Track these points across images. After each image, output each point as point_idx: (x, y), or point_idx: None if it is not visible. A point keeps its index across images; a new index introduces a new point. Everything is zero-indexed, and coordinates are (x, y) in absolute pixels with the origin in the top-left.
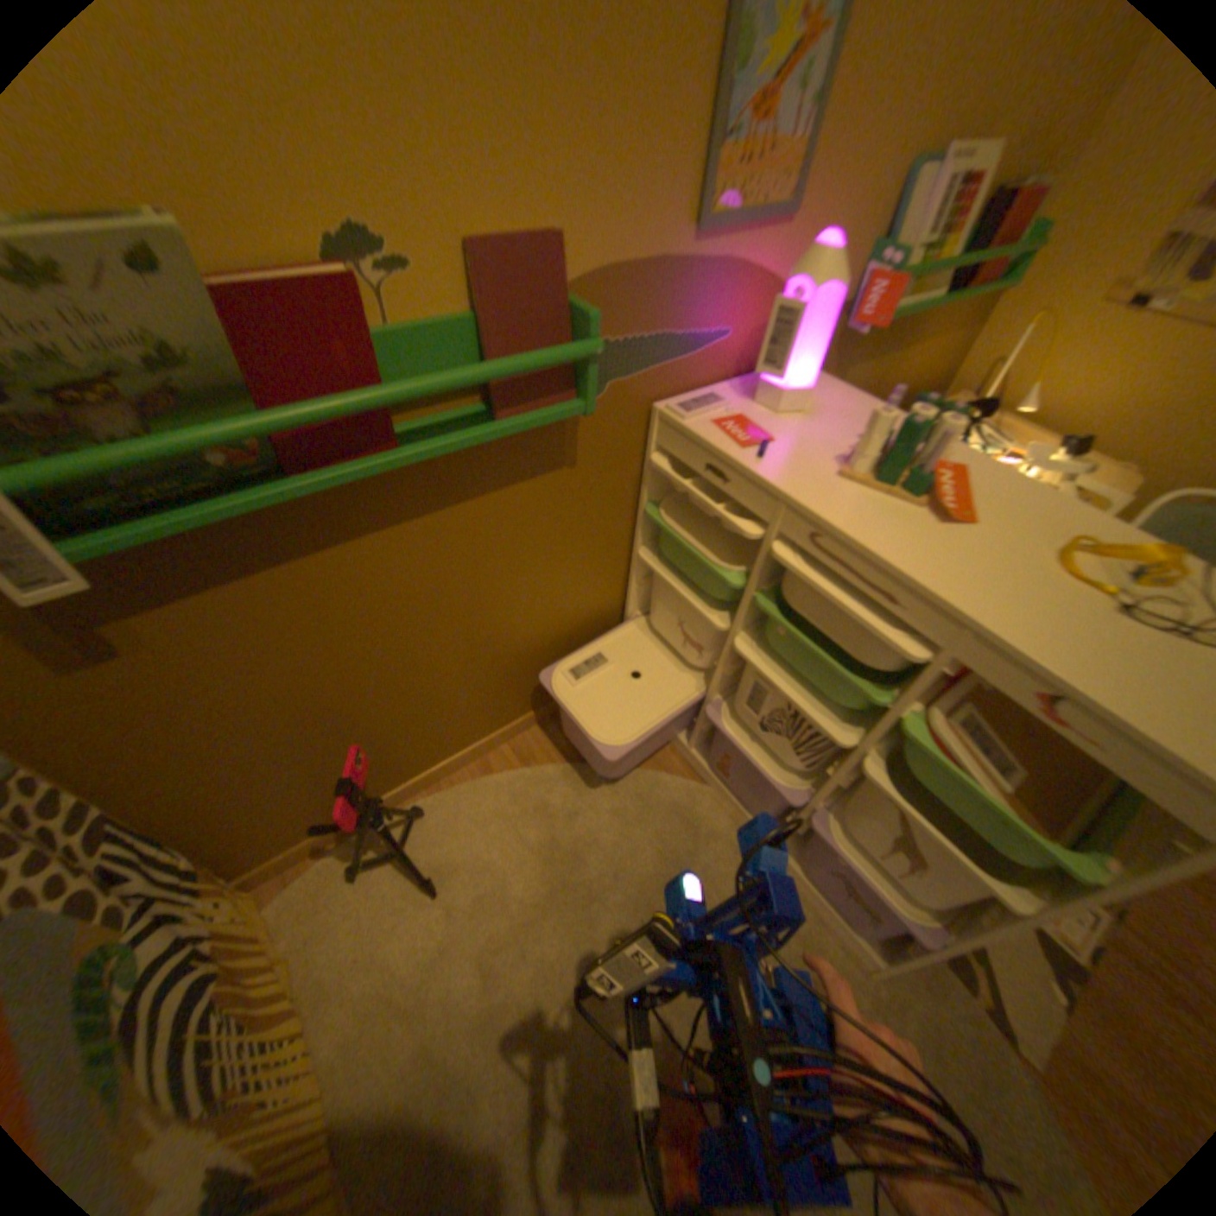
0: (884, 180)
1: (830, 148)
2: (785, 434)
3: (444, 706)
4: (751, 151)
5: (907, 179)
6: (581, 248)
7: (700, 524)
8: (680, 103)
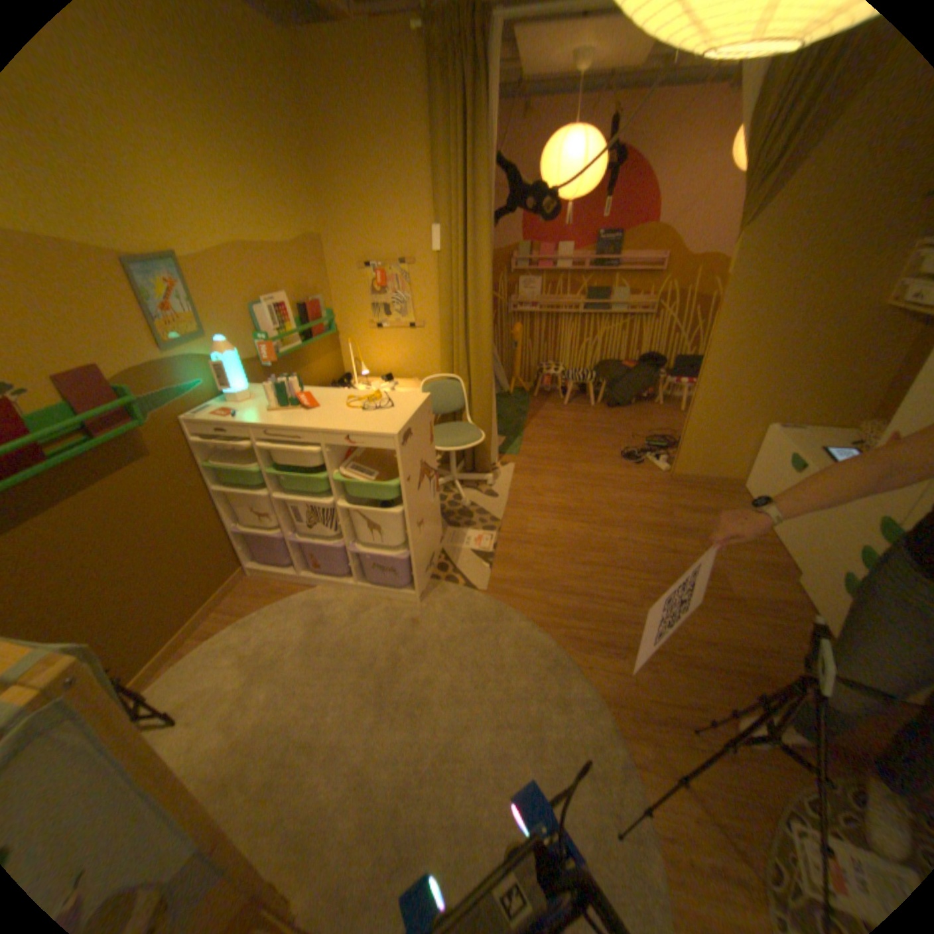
0: (239, 315)
1: (204, 312)
2: (243, 407)
3: (128, 617)
4: (168, 321)
5: (250, 312)
6: (107, 367)
7: (232, 459)
8: (127, 315)
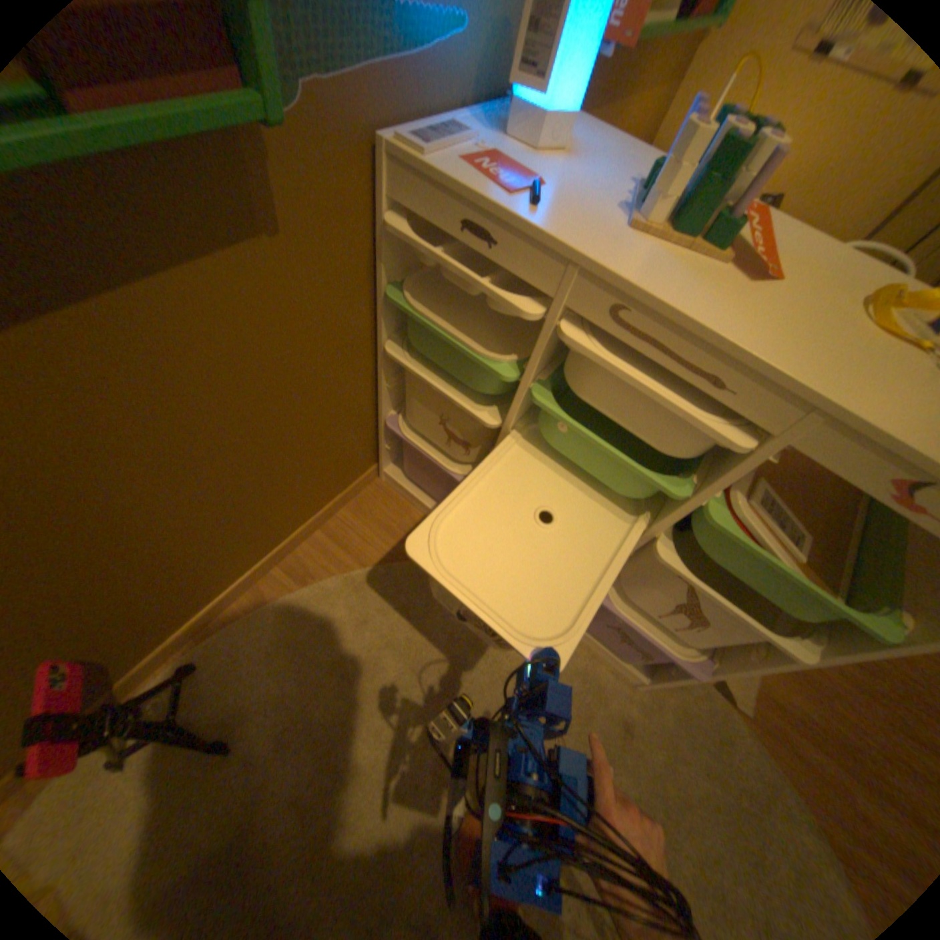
0: None
1: None
2: (555, 173)
3: (182, 561)
4: None
5: None
6: None
7: (456, 305)
8: None
